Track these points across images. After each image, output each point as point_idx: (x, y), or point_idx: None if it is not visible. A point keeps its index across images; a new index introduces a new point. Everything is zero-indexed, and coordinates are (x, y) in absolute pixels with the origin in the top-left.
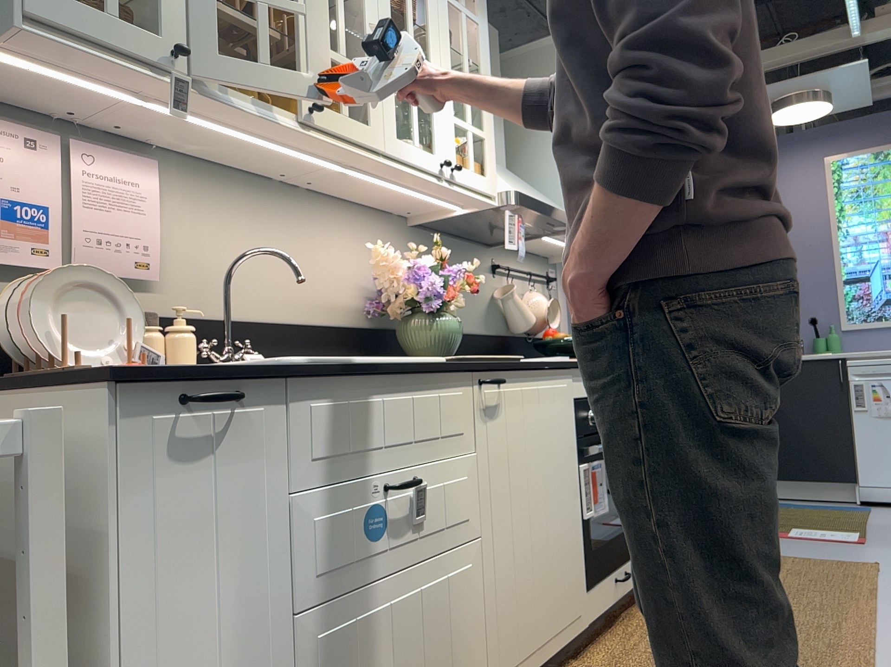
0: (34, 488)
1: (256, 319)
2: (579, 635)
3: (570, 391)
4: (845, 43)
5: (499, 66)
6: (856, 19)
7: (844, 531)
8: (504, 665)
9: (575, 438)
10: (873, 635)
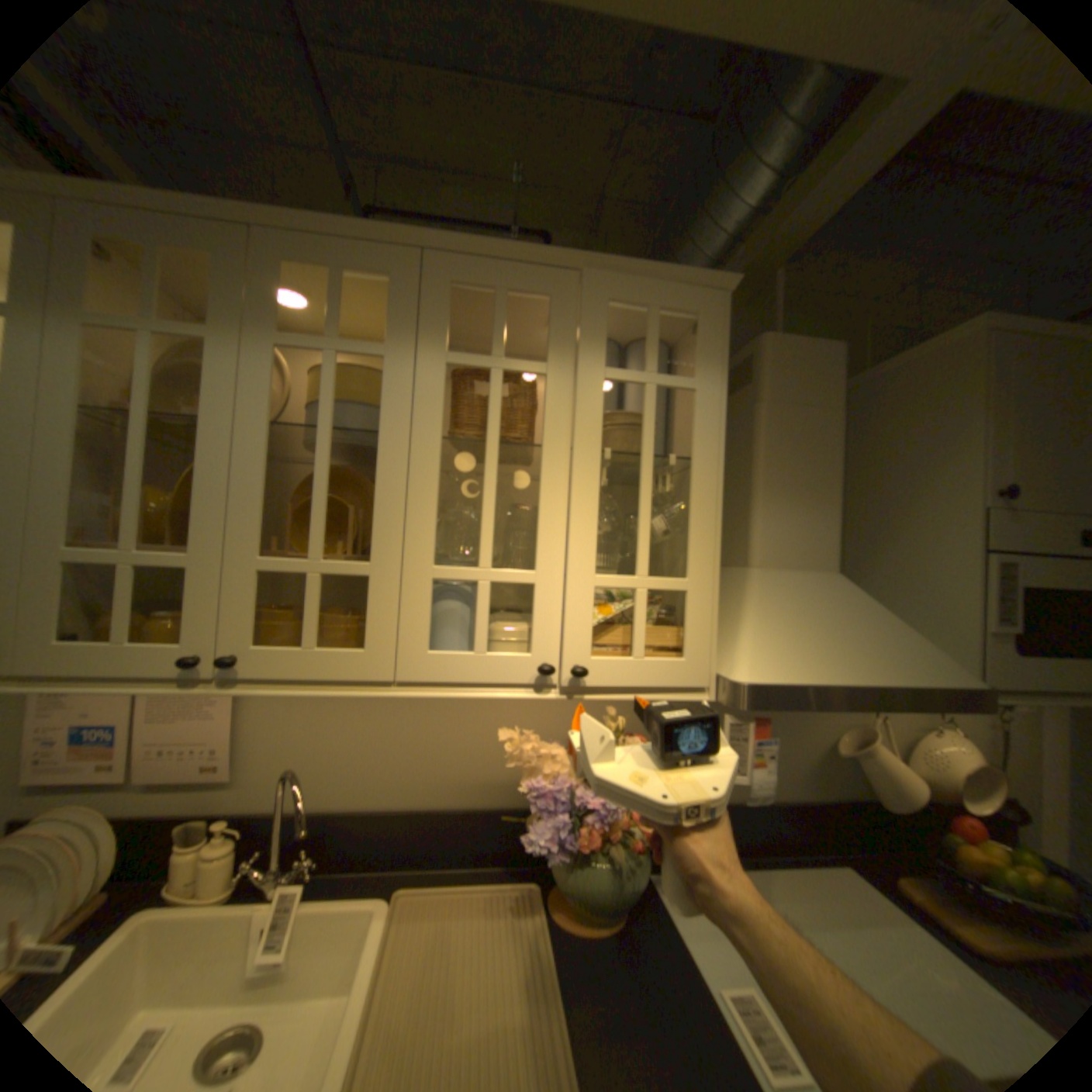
0: None
1: (360, 808)
2: None
3: None
4: None
5: (838, 399)
6: None
7: None
8: None
9: None
10: None
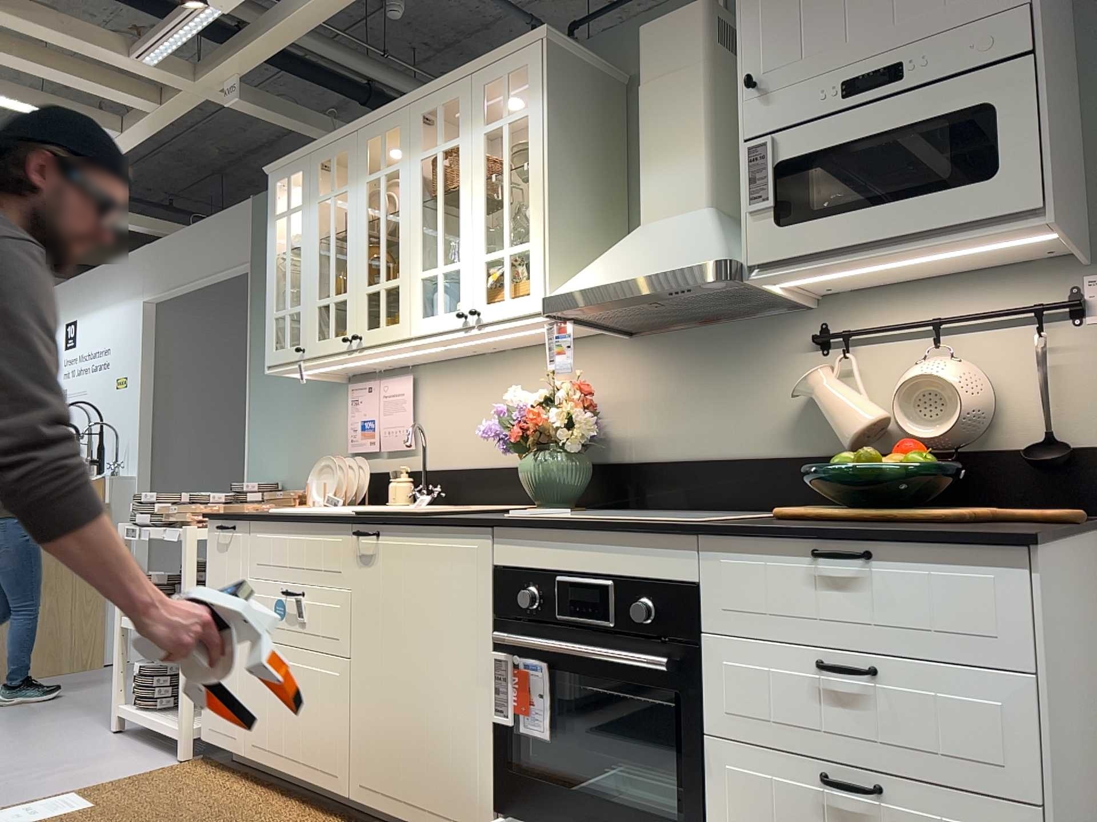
0: (184, 551)
1: (468, 466)
2: None
3: (481, 555)
4: None
5: (696, 56)
6: None
7: None
8: (362, 777)
9: (495, 616)
10: None
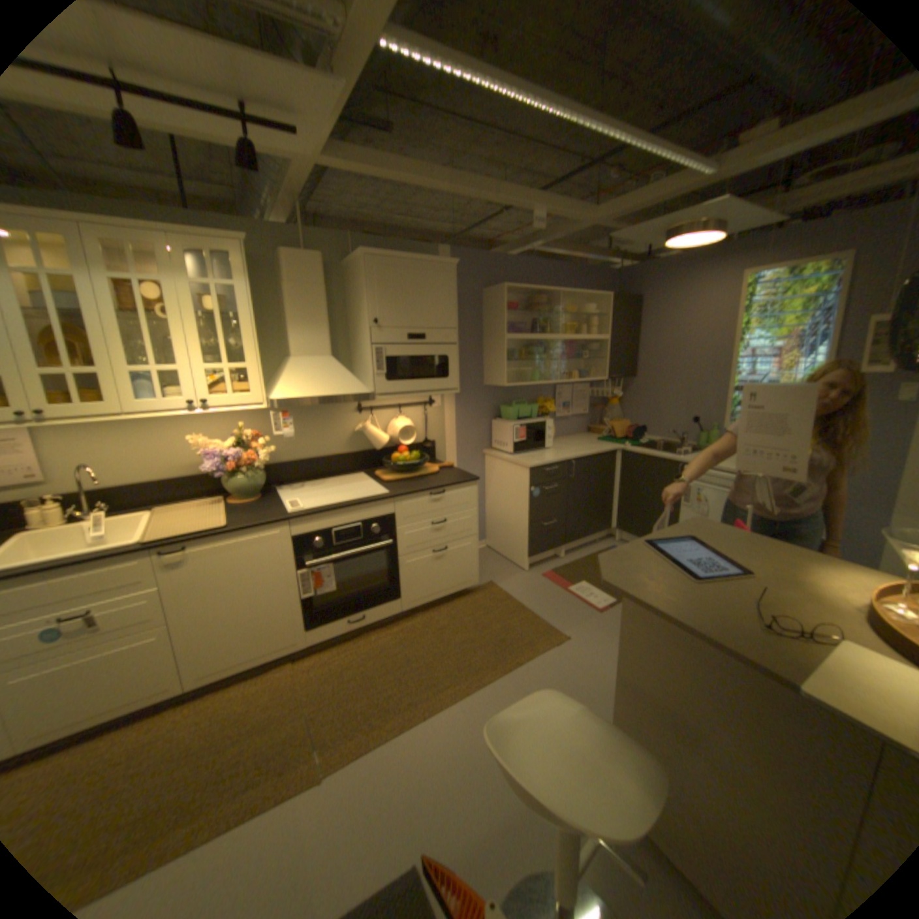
0: None
1: (124, 484)
2: (293, 653)
3: (283, 534)
4: (706, 178)
5: (320, 281)
6: (697, 160)
7: (609, 596)
8: (197, 675)
9: (294, 557)
10: (447, 706)
